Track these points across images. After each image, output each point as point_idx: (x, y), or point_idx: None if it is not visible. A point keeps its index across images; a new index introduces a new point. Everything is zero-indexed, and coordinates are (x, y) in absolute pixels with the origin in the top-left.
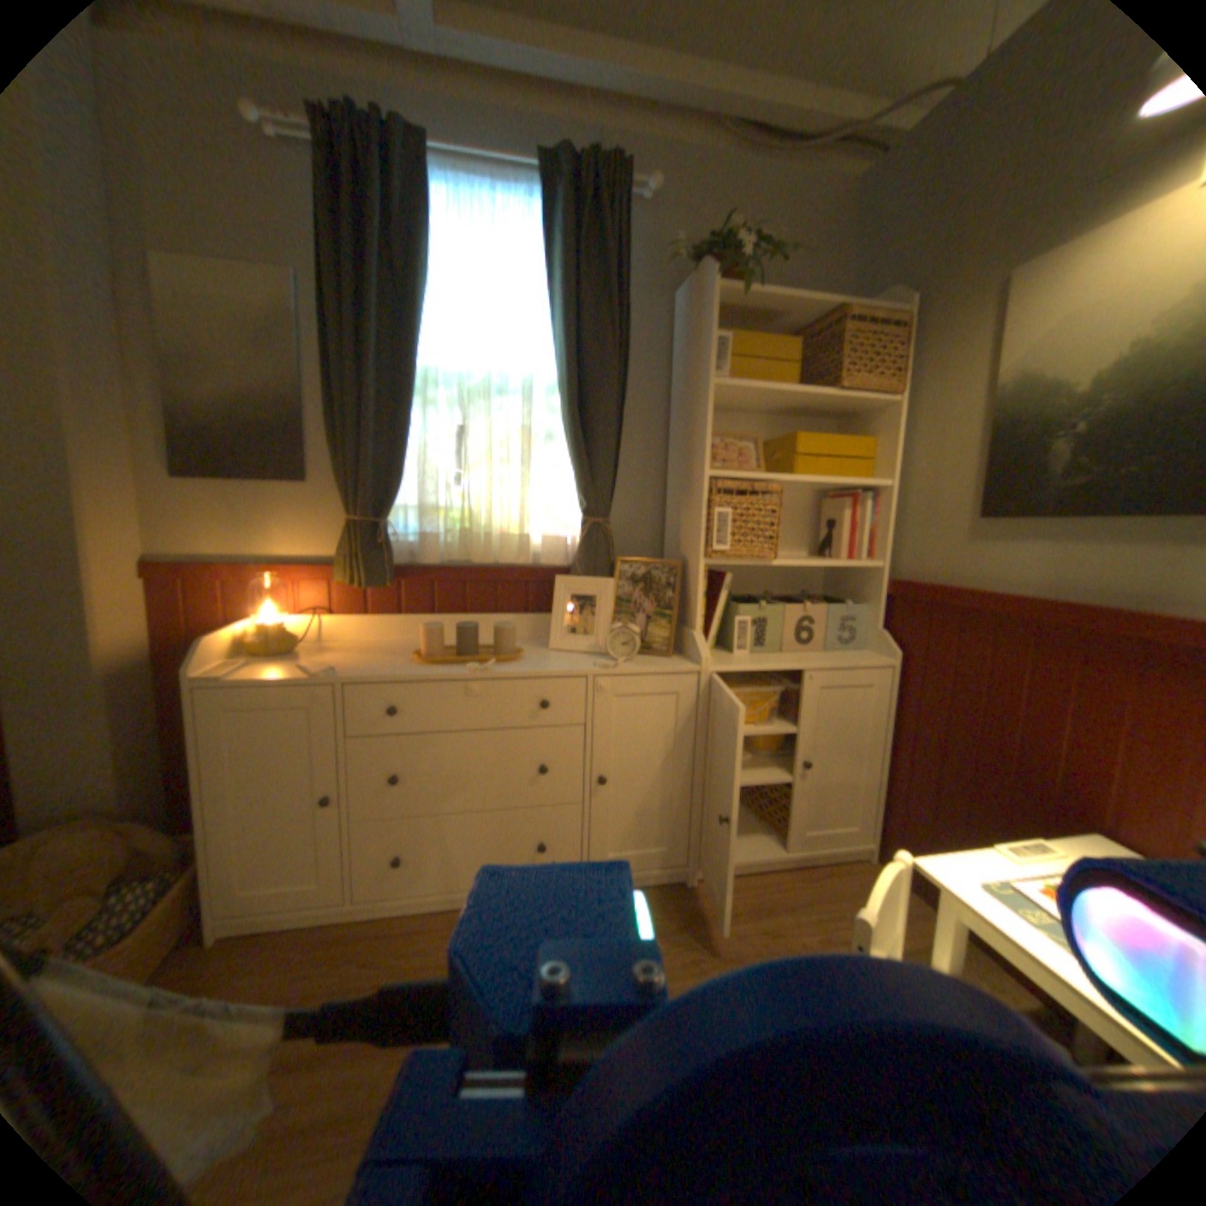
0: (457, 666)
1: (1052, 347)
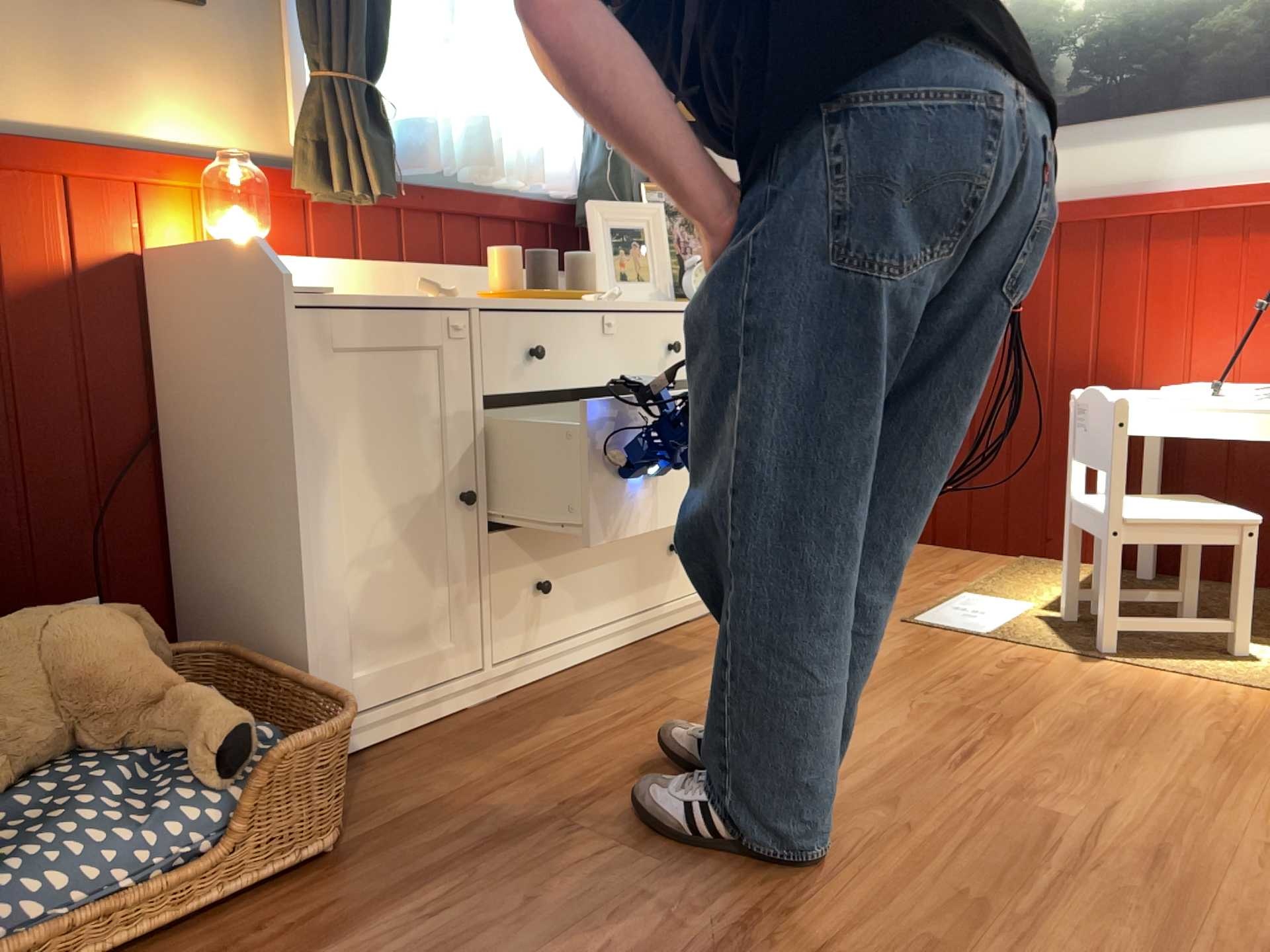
0: (562, 301)
1: None
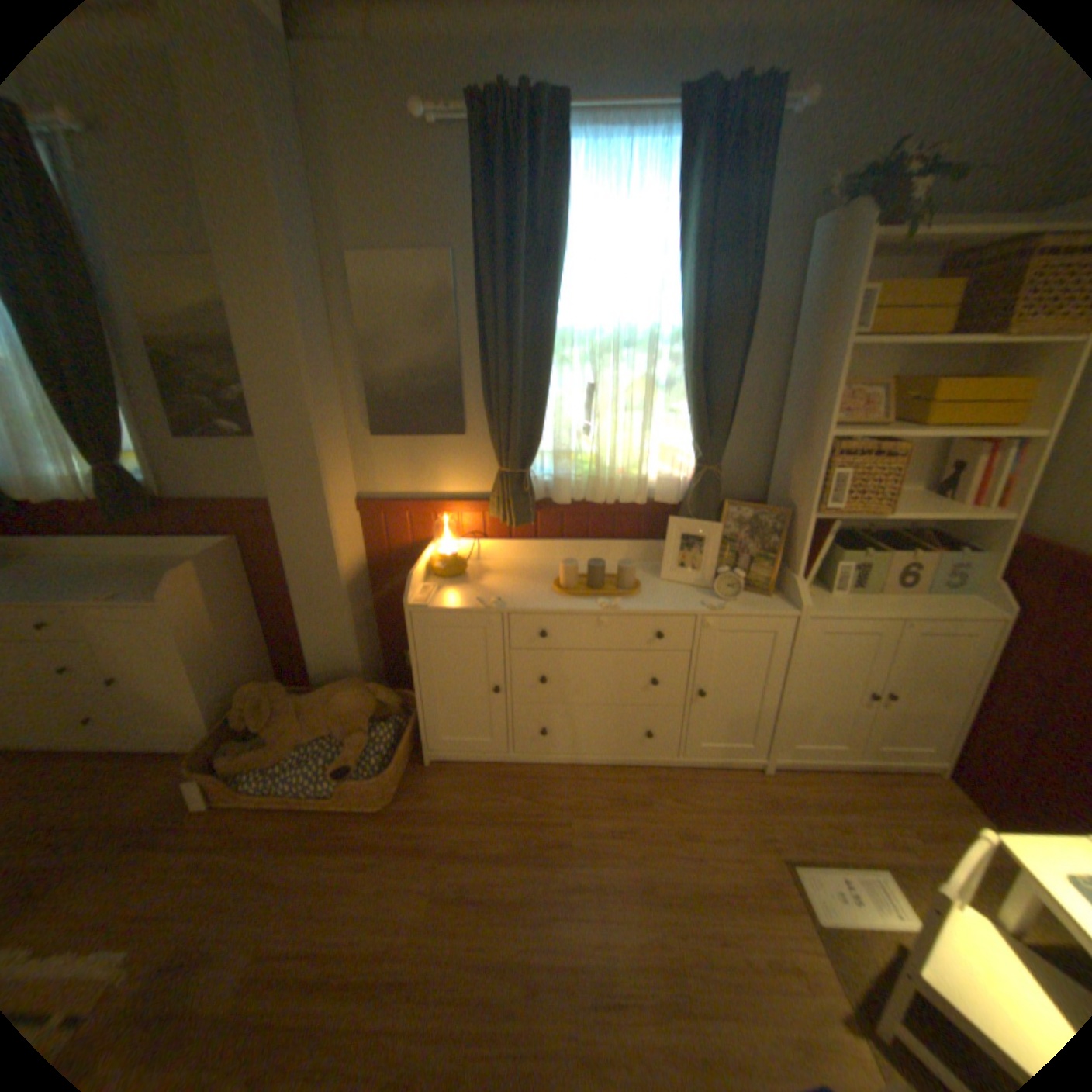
0: (587, 599)
1: None
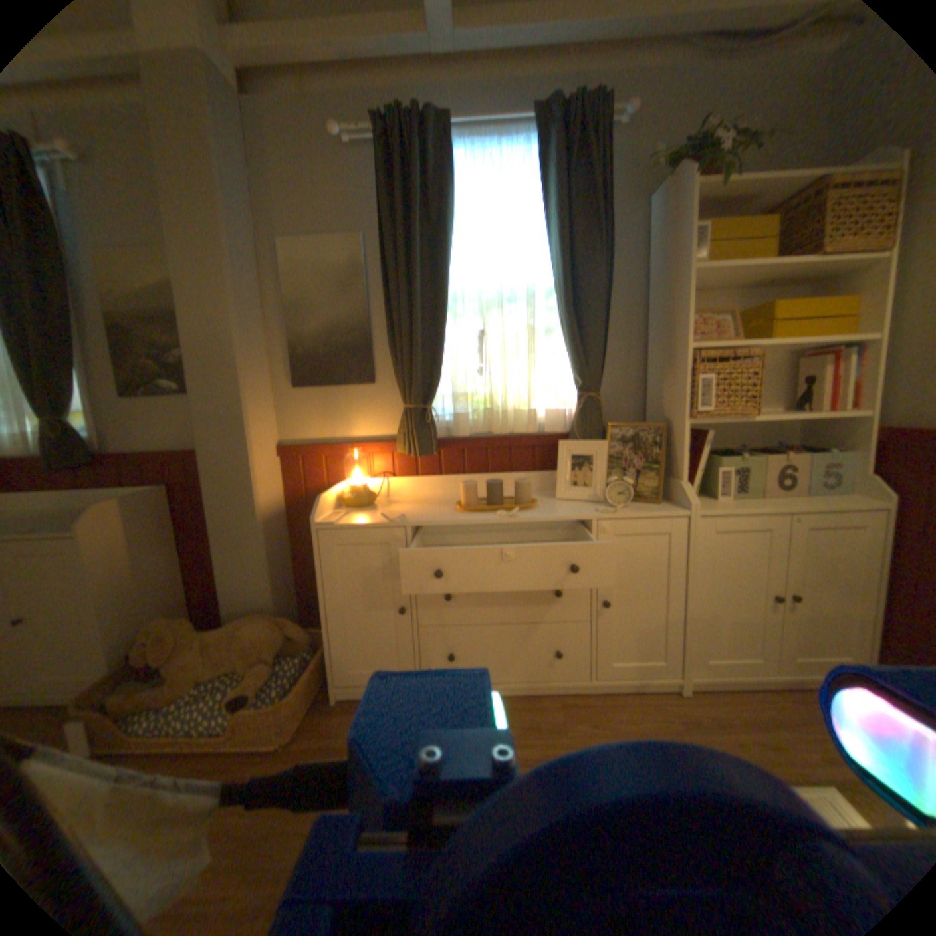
0: (488, 513)
1: None
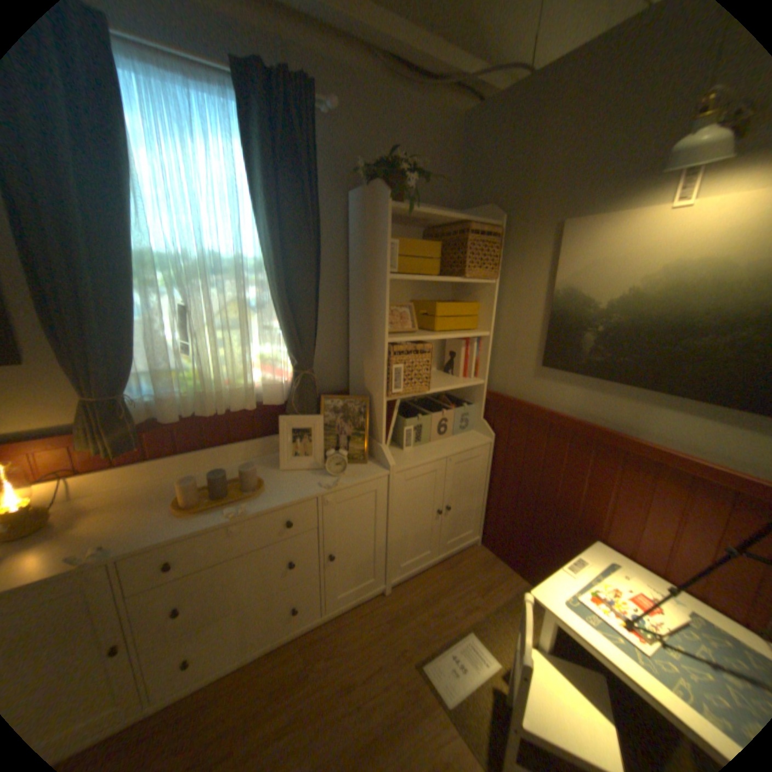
0: (213, 513)
1: (587, 276)
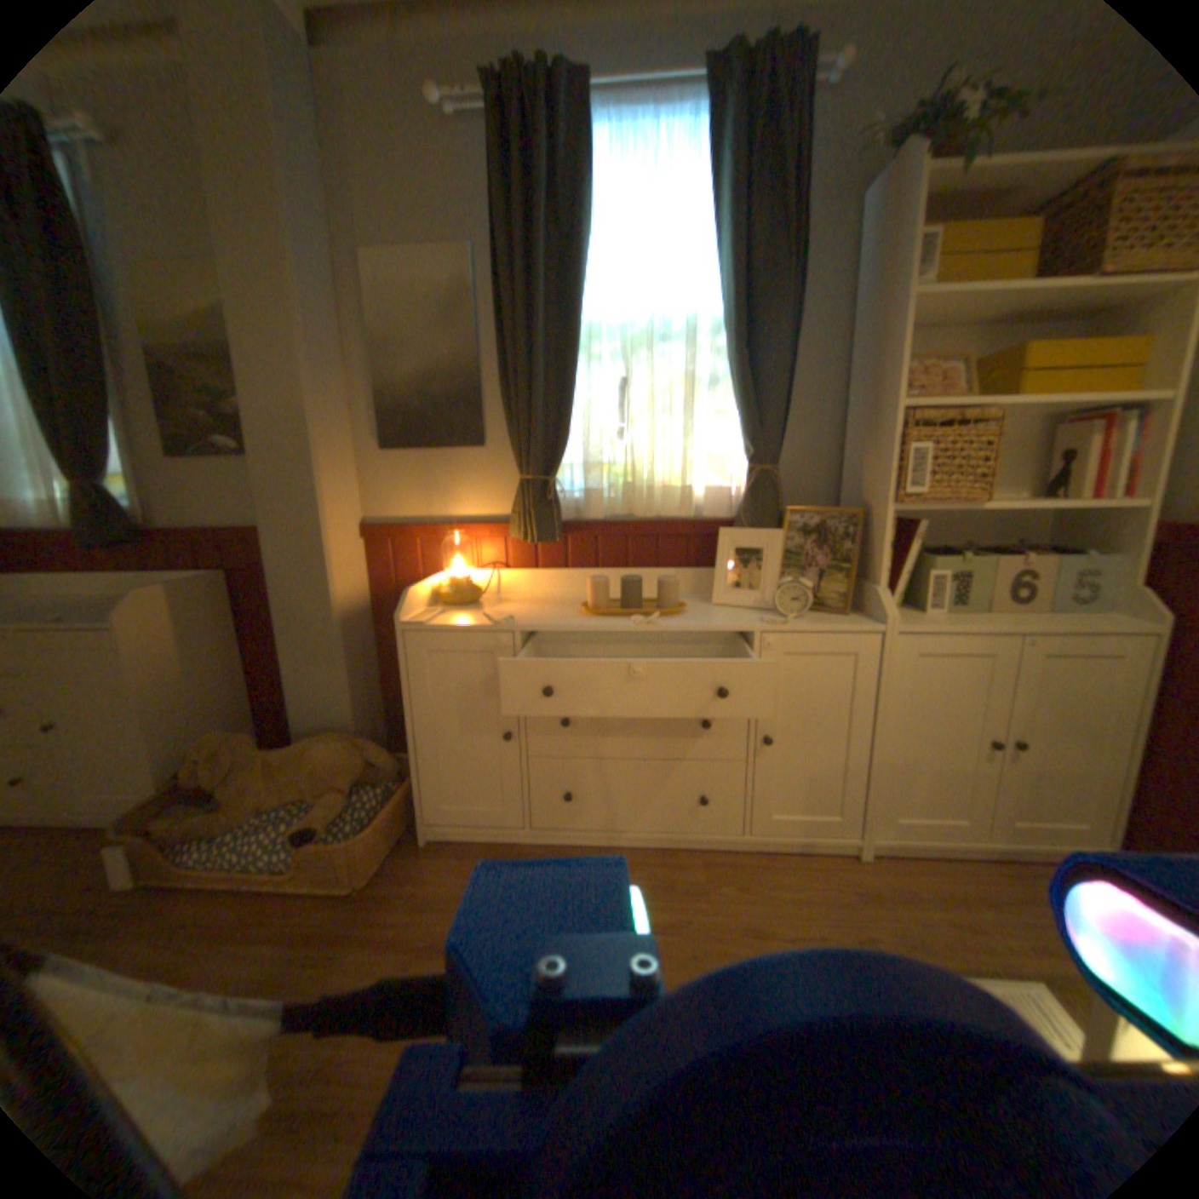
0: (621, 619)
1: None
